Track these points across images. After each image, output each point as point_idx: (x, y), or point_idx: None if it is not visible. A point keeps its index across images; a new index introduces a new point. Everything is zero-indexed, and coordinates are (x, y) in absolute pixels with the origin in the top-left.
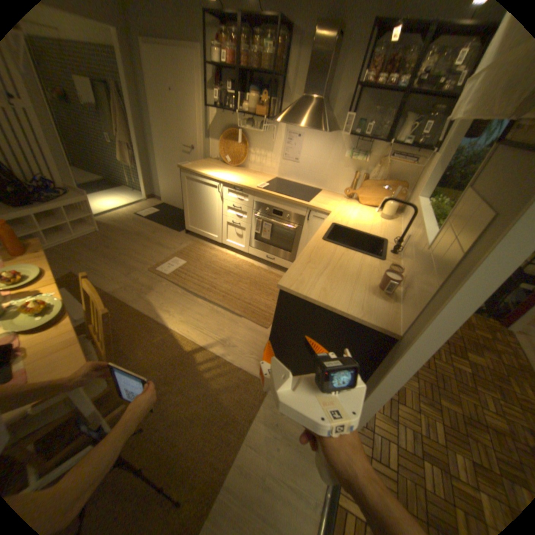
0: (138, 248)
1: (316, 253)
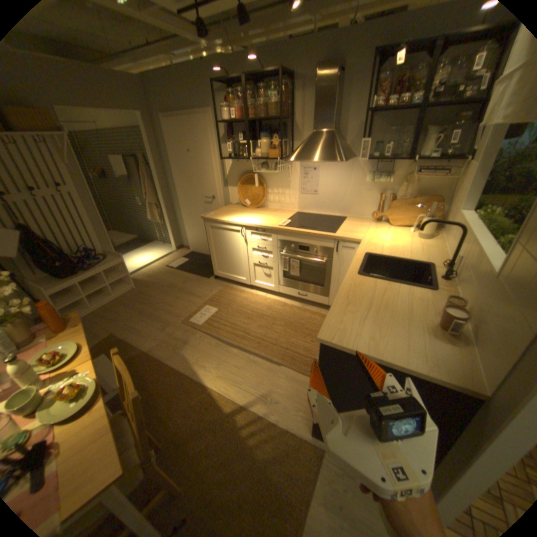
0: (171, 300)
1: (355, 291)
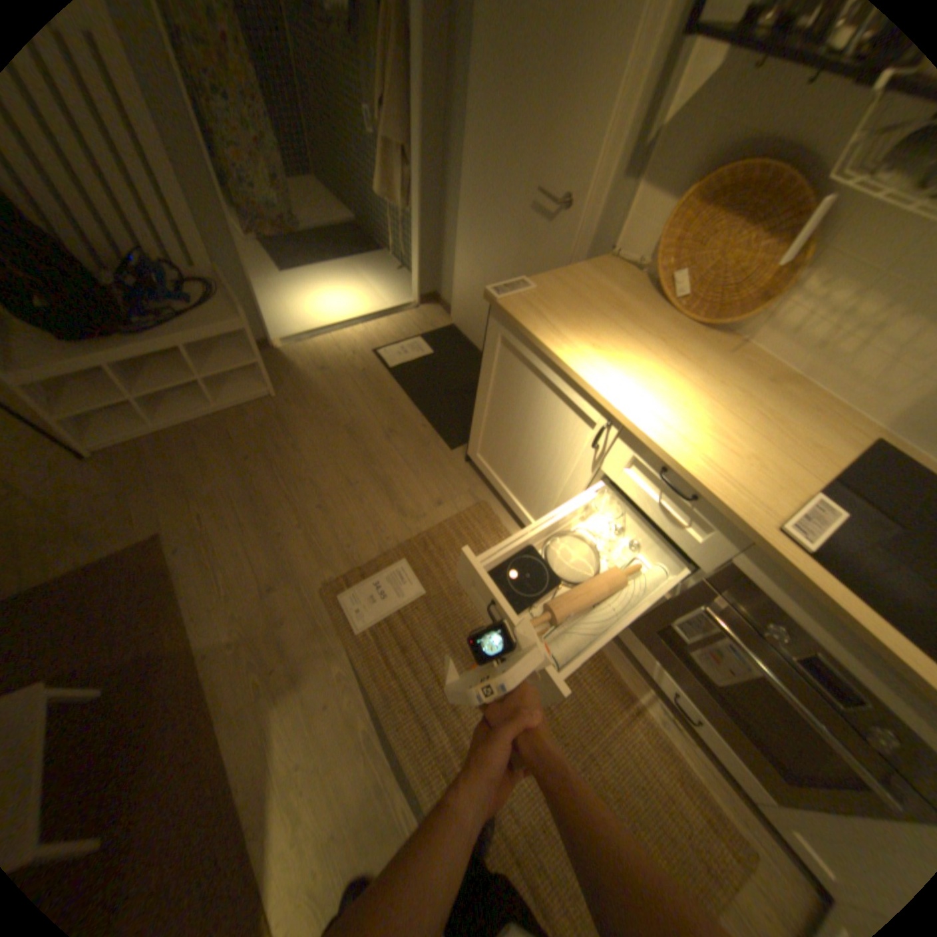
0: (332, 487)
1: None
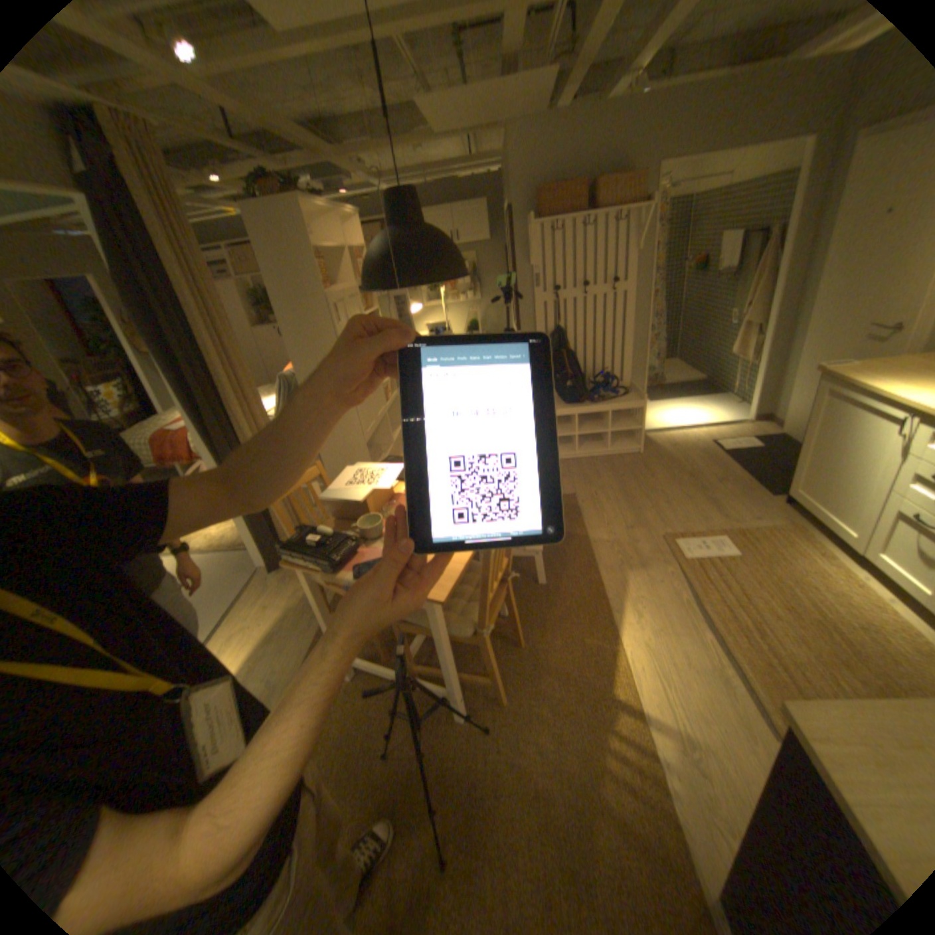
0: (674, 496)
1: None
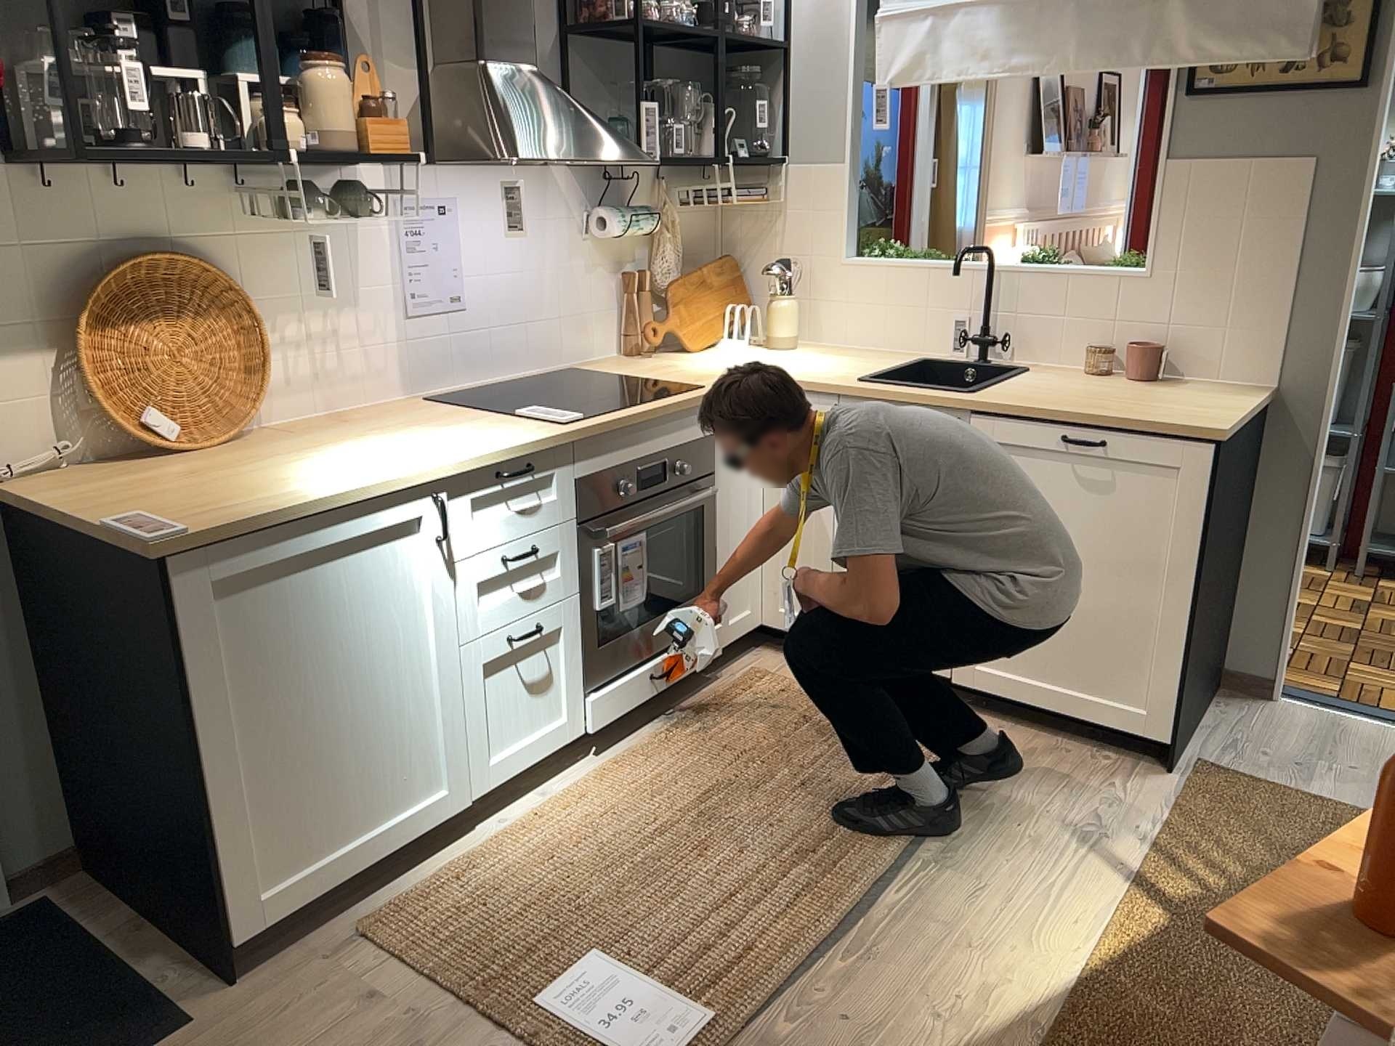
0: None
1: (1046, 400)
